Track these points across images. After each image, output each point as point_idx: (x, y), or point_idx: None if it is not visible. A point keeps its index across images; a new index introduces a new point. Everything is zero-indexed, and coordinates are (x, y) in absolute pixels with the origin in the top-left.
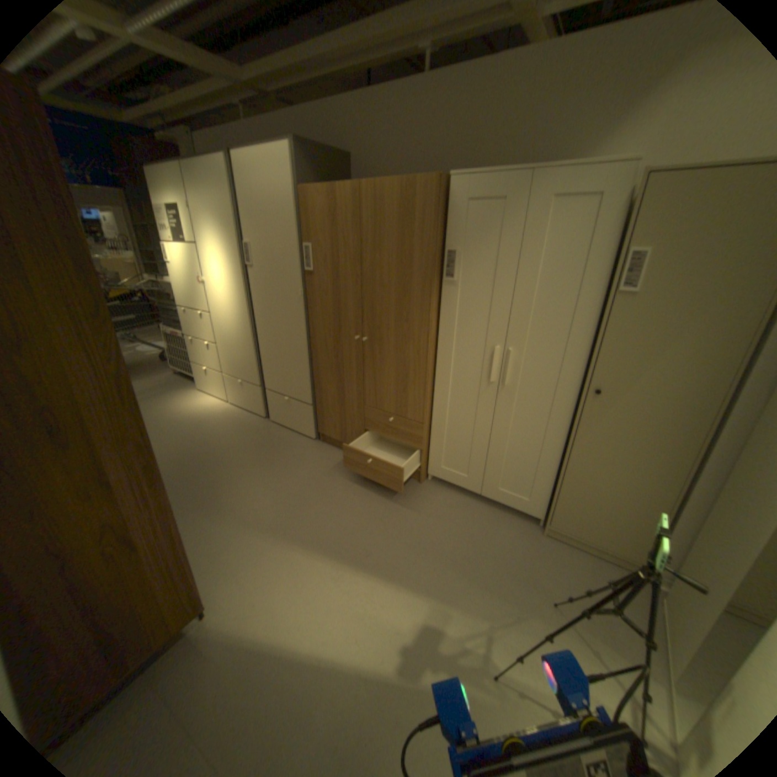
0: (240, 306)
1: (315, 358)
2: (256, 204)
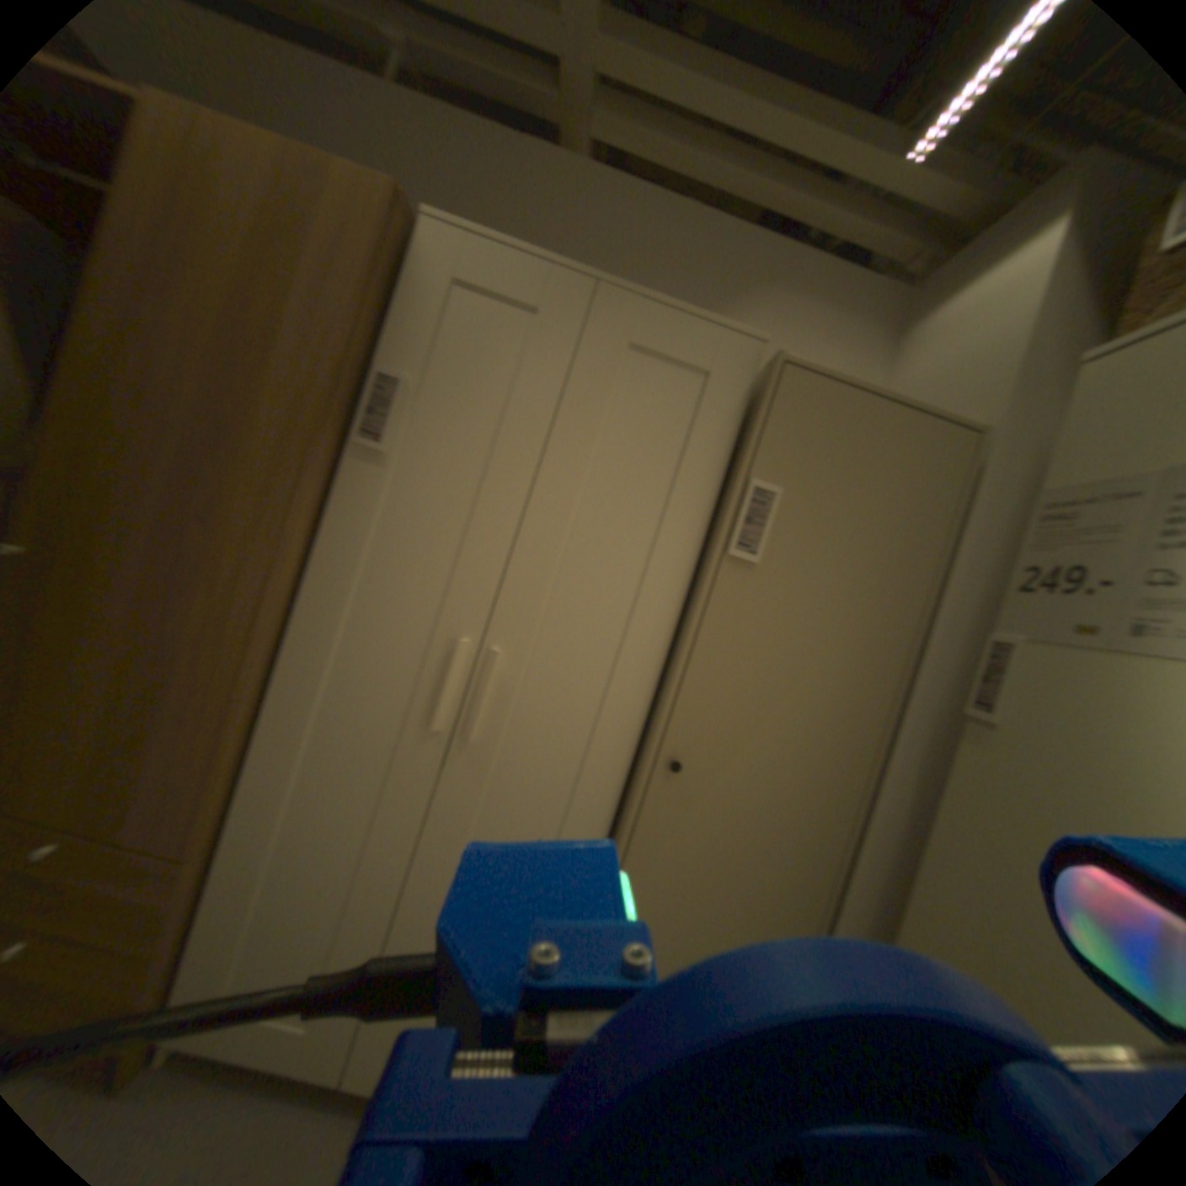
0: None
1: None
2: None
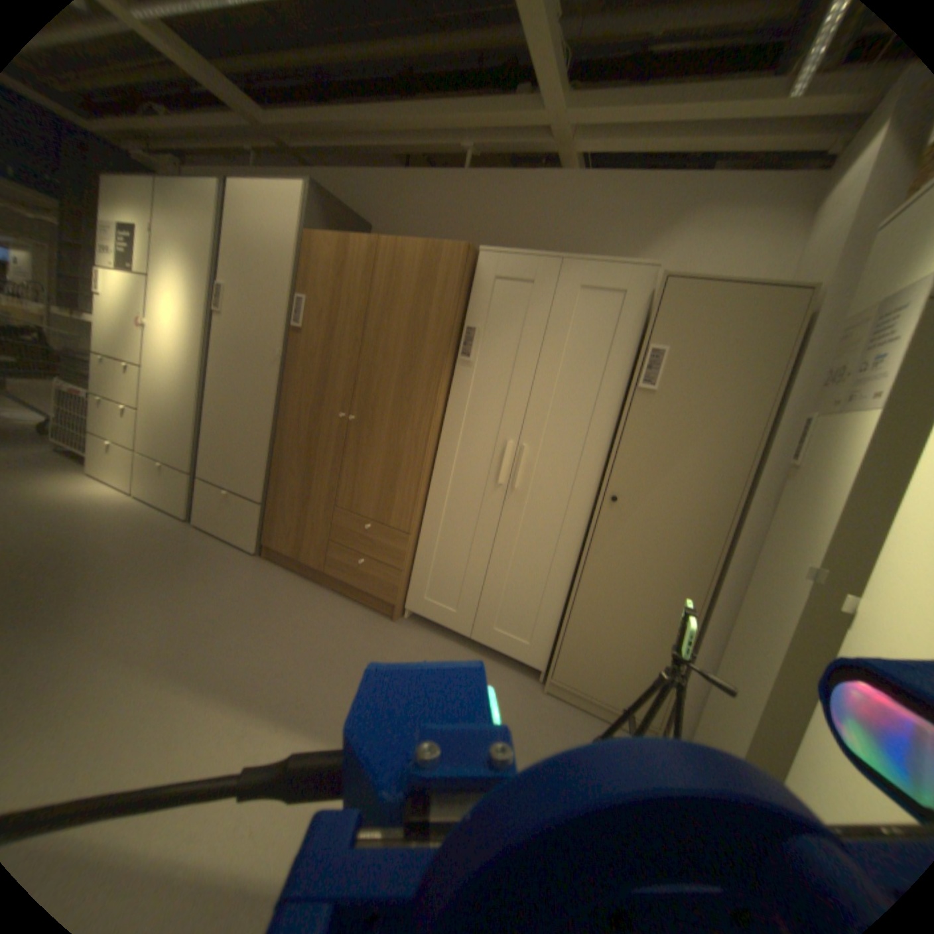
0: (184, 363)
1: (275, 441)
2: (240, 242)
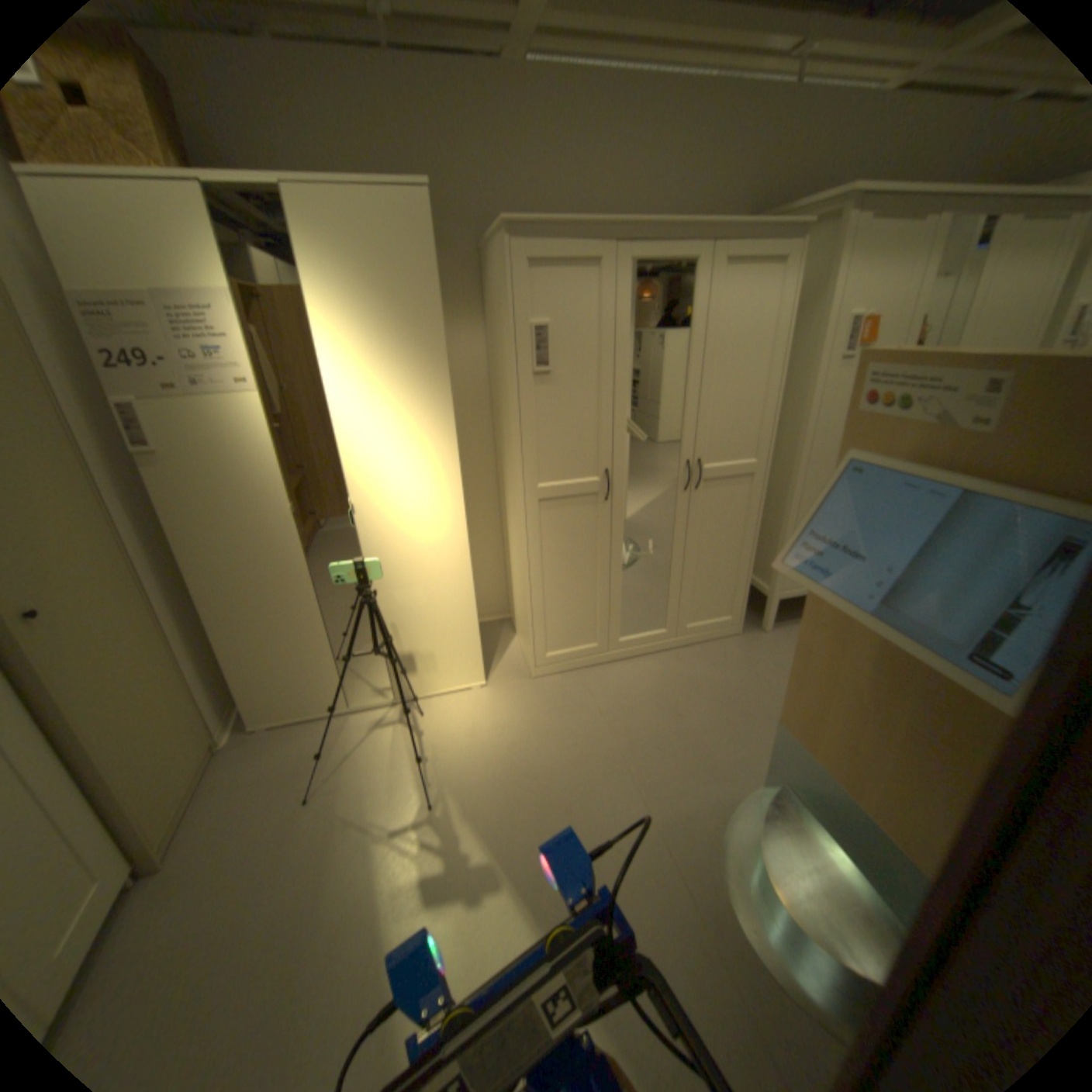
0: None
1: None
2: None
